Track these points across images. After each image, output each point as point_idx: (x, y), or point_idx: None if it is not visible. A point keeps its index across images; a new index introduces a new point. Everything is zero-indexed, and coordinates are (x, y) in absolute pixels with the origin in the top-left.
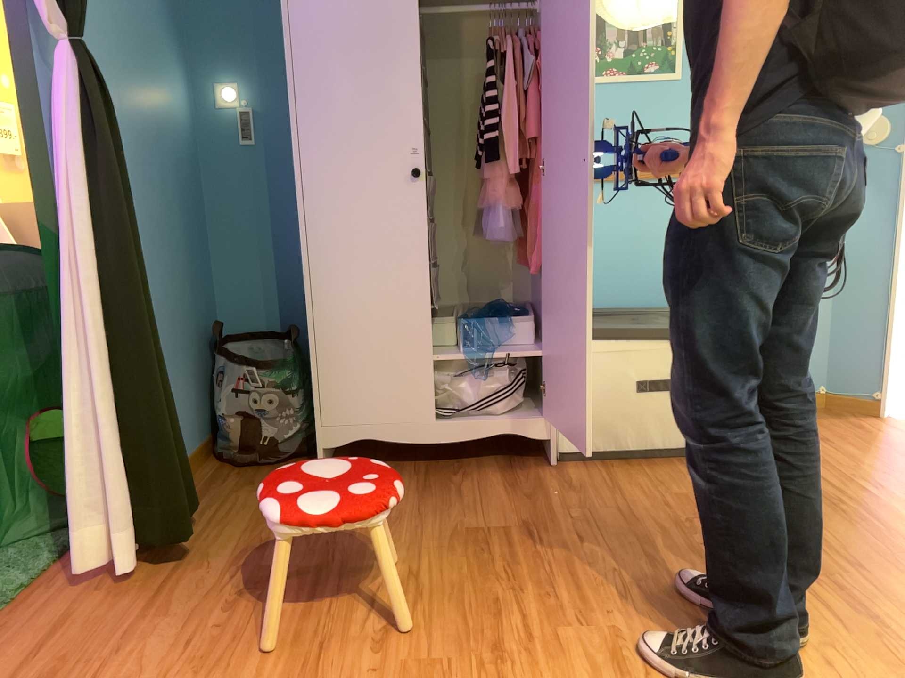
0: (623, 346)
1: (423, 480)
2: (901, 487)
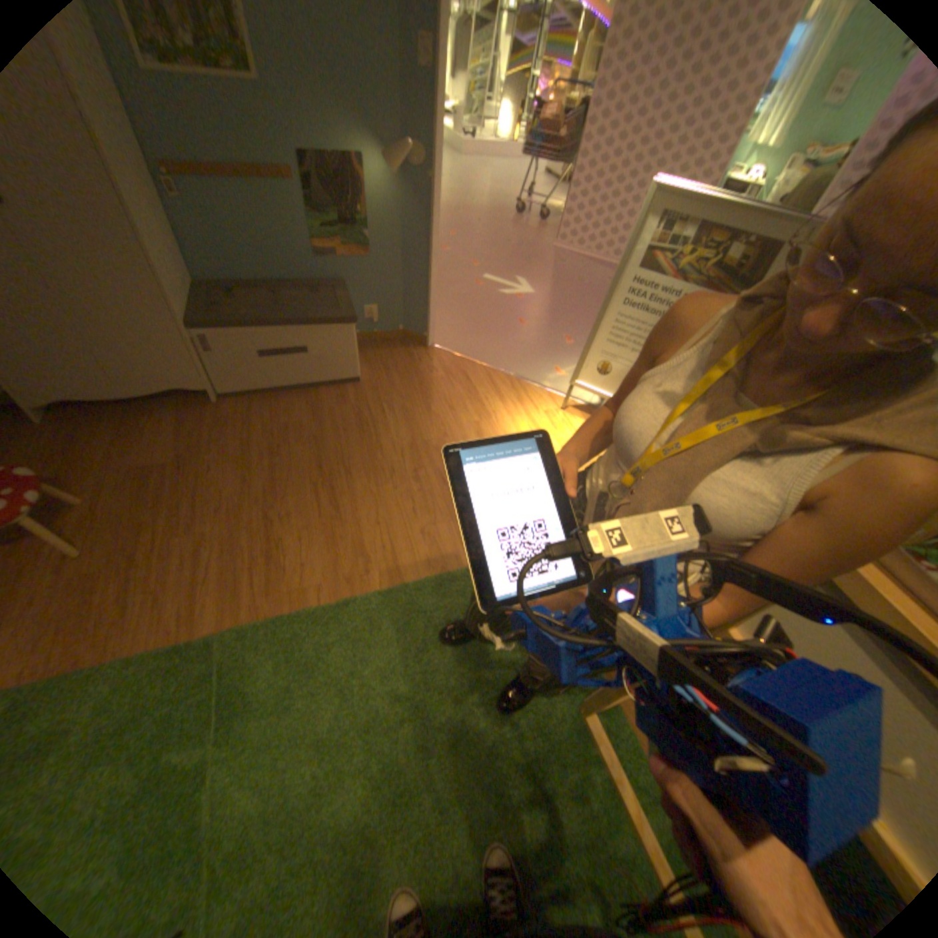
0: (241, 329)
1: (119, 422)
2: (404, 406)
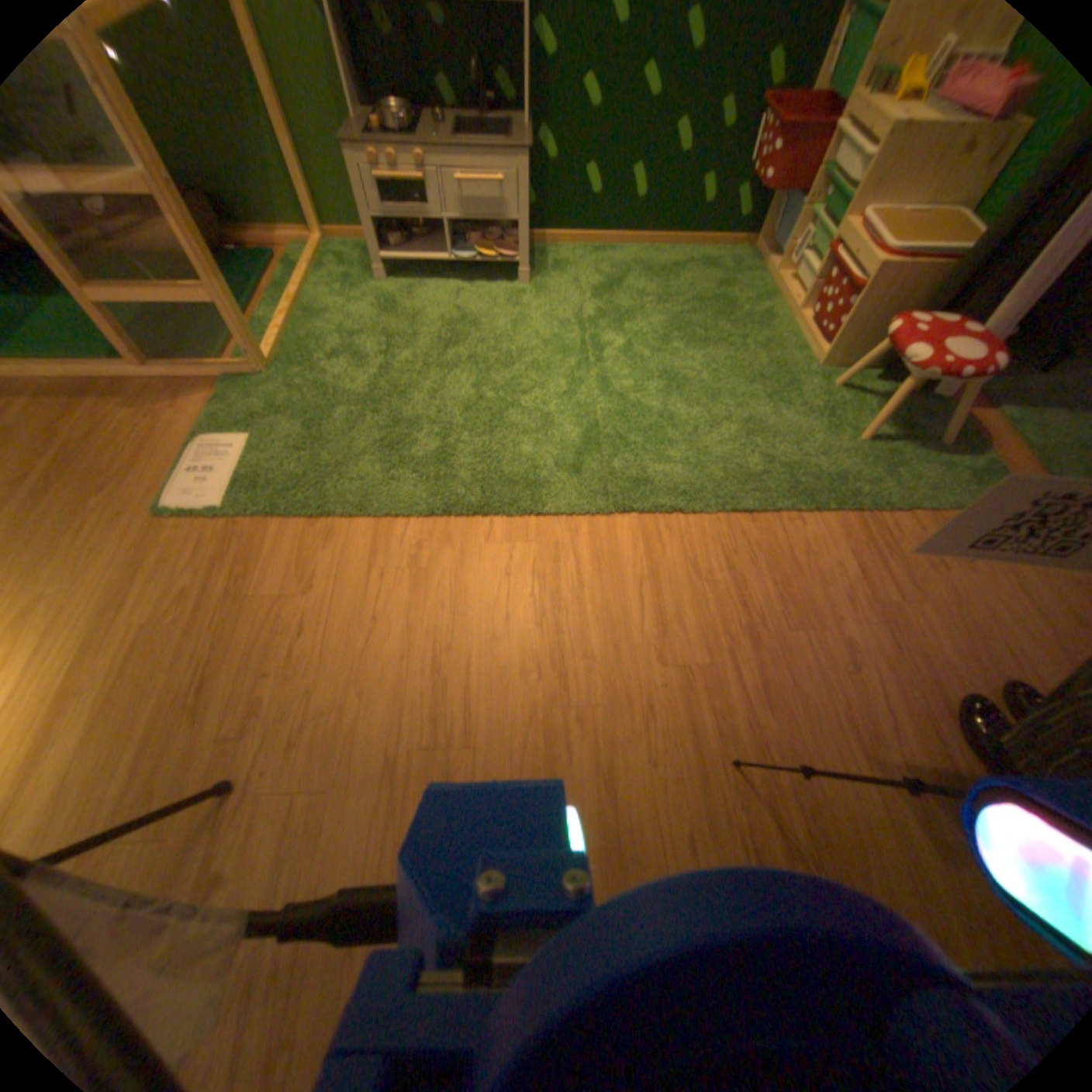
0: None
1: None
2: None
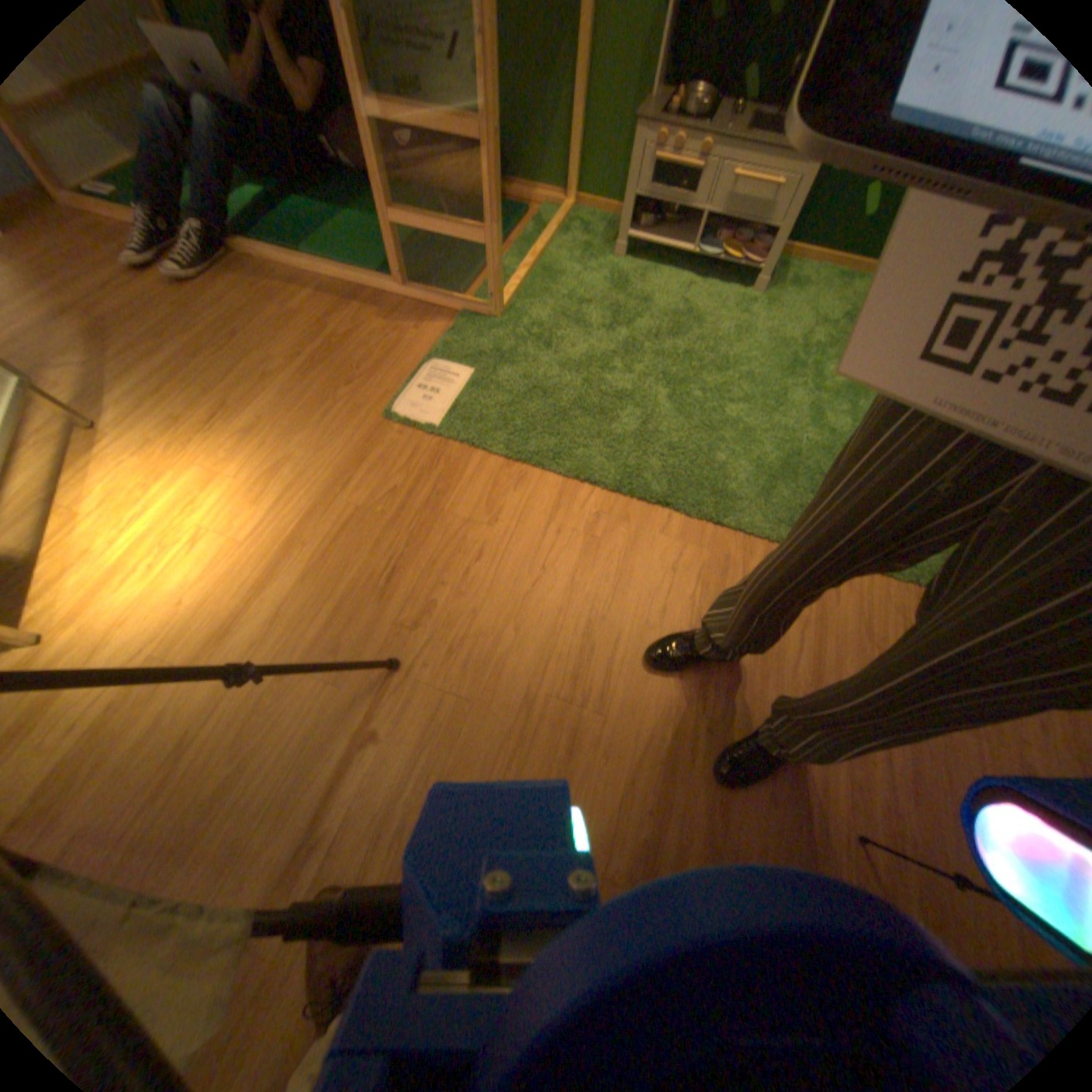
0: None
1: None
2: (263, 838)
